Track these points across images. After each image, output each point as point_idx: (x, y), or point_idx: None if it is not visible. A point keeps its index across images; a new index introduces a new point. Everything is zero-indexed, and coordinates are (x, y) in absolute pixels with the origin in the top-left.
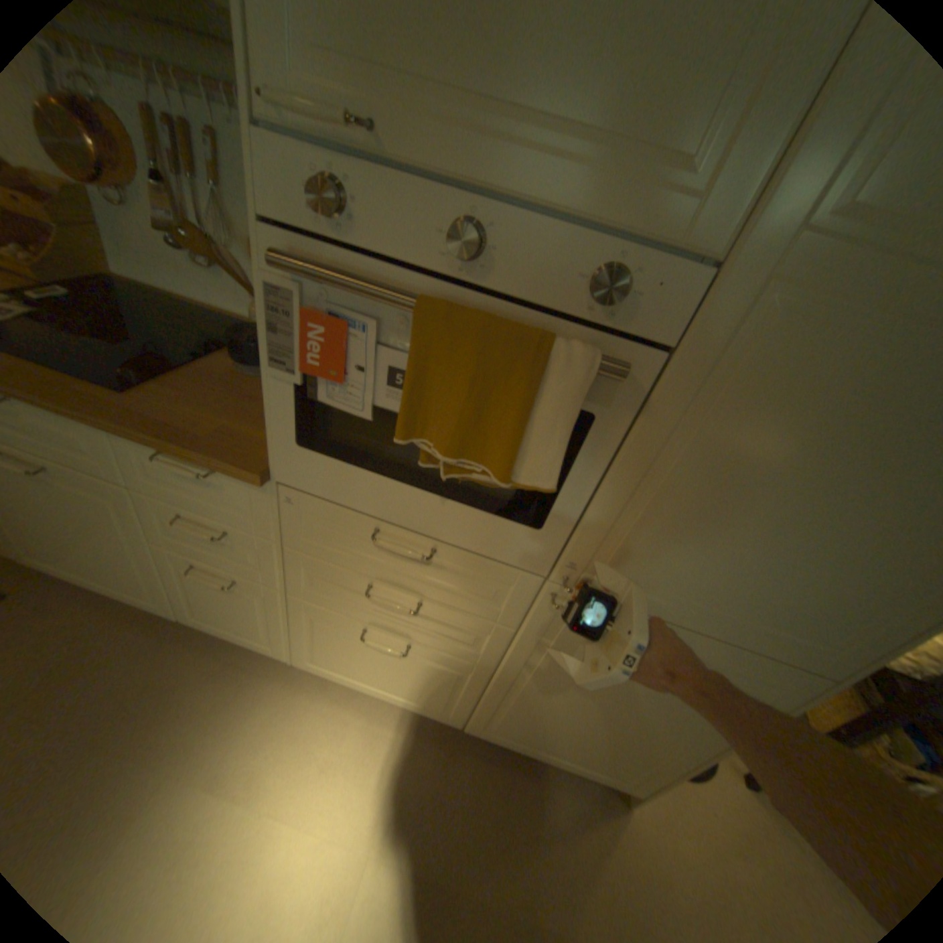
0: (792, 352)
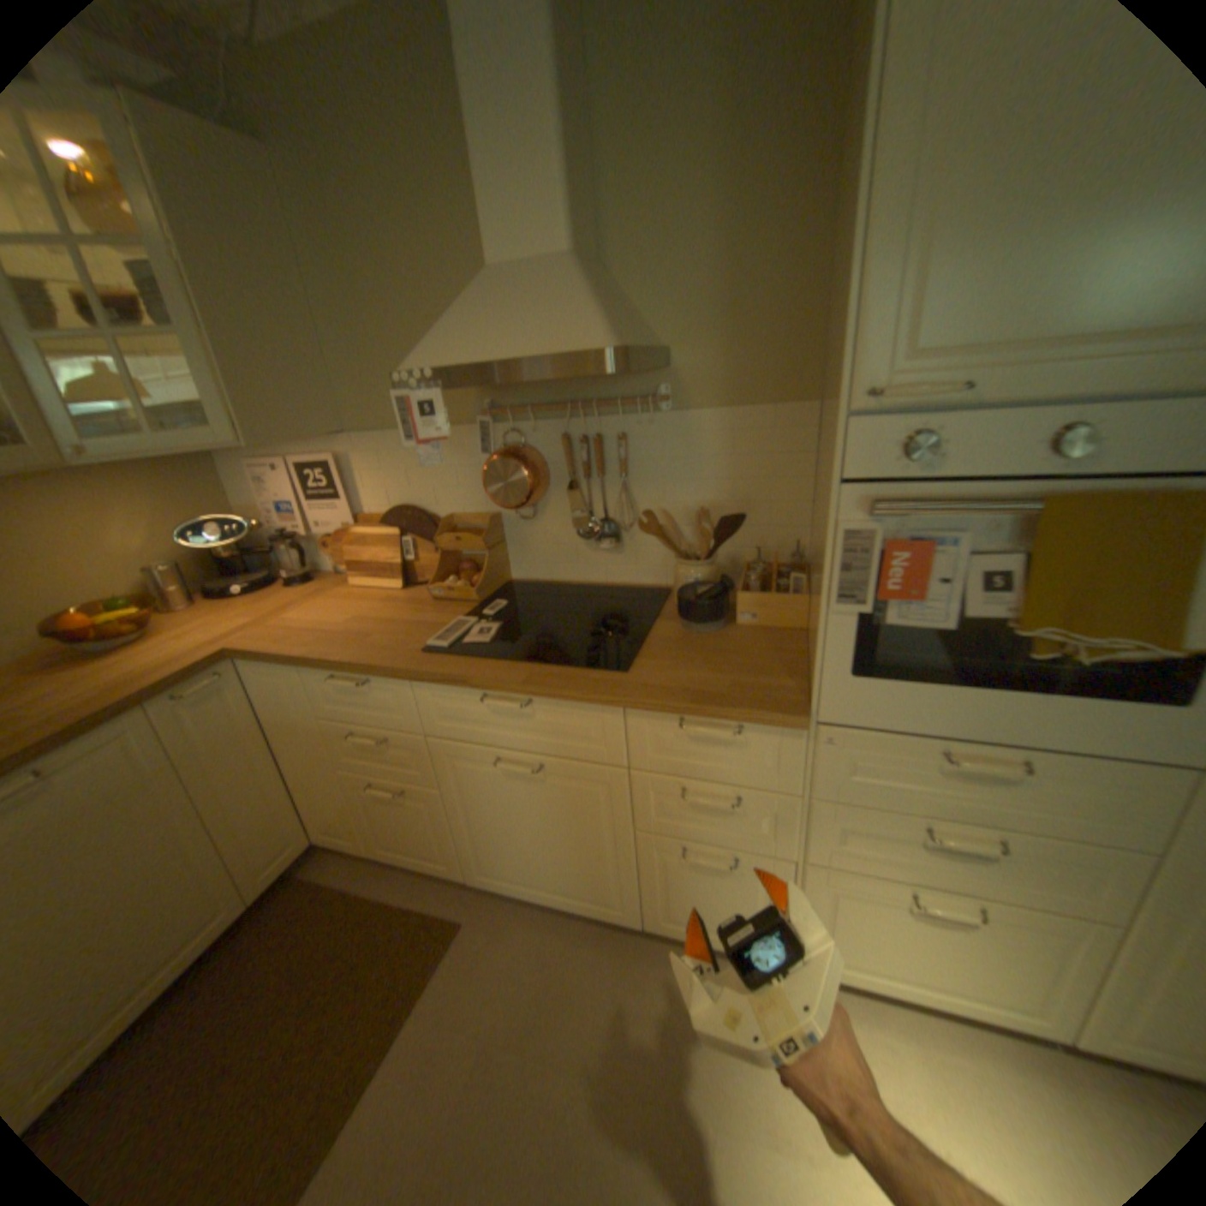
0: None
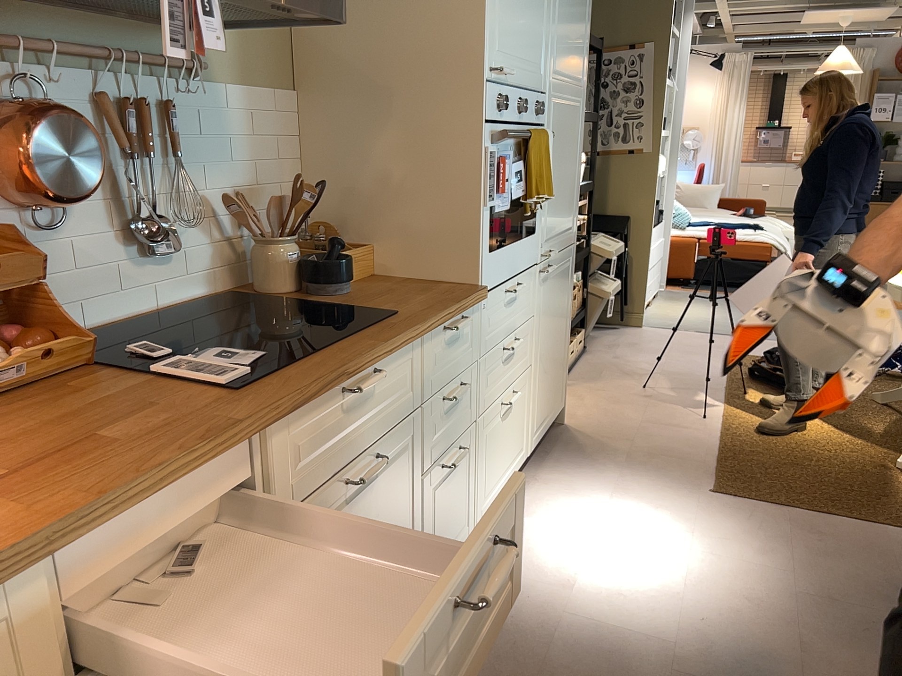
0: (556, 116)
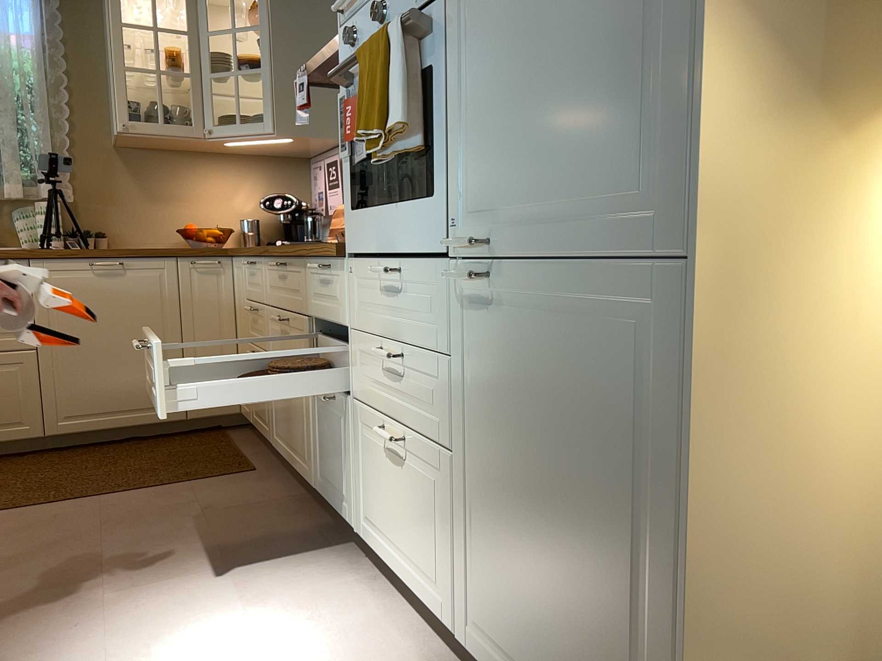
0: None
